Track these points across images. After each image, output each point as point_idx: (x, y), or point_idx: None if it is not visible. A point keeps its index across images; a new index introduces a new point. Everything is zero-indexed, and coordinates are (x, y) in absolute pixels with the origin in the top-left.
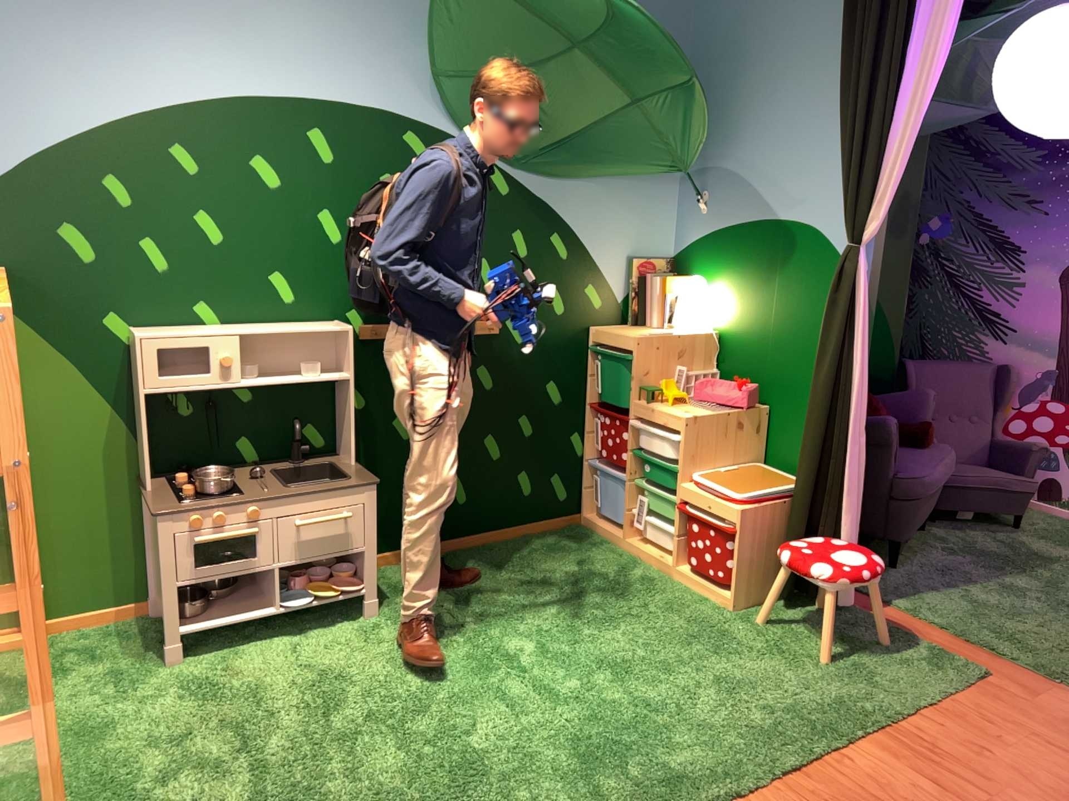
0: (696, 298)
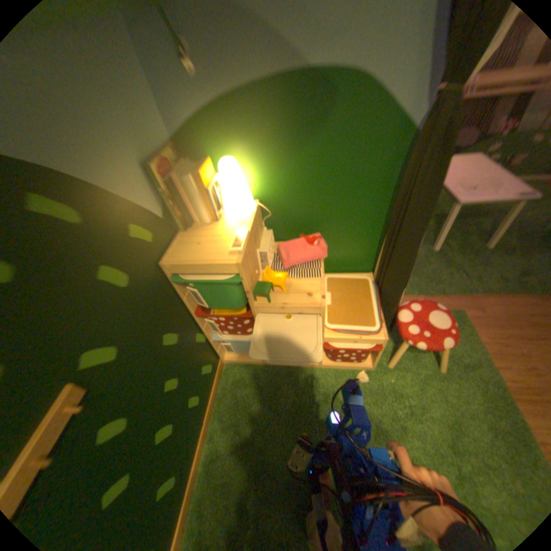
0: (241, 178)
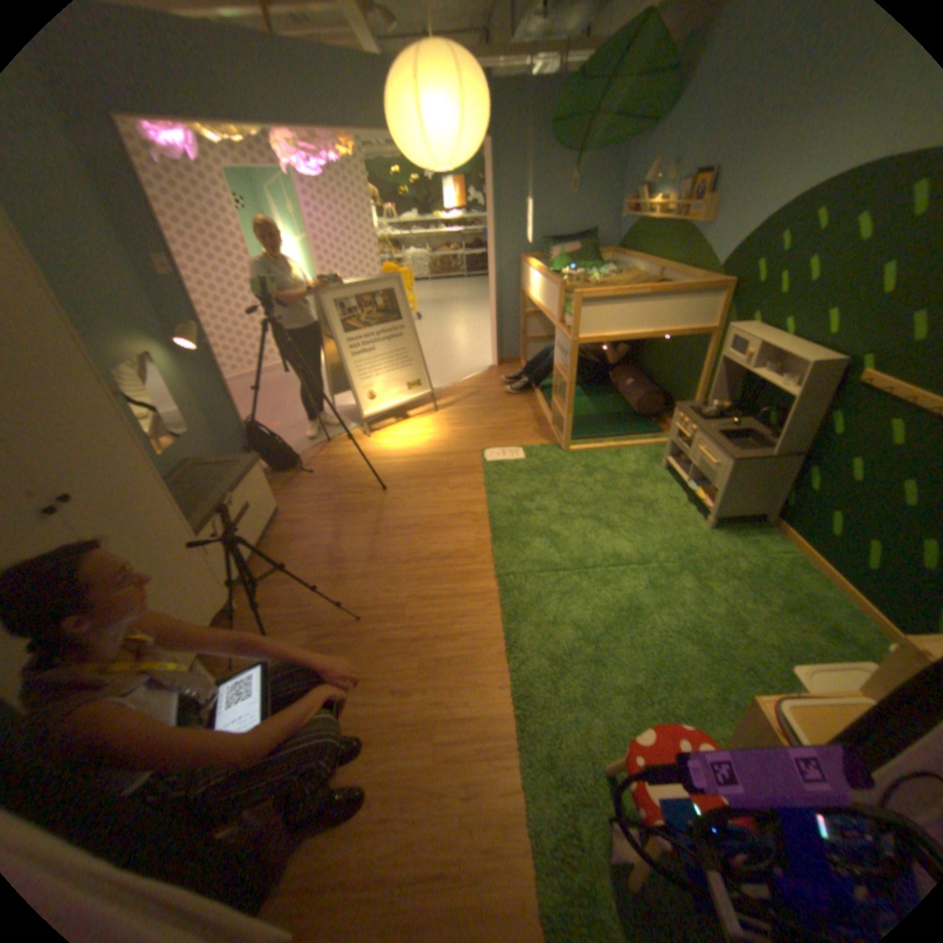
0: None
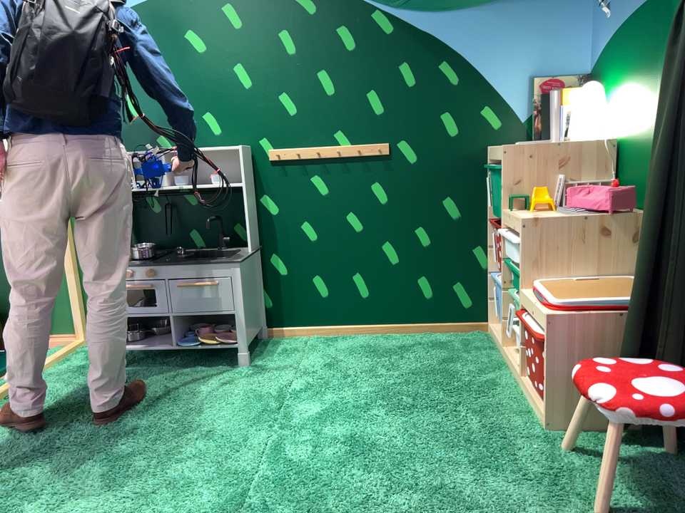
0: (591, 102)
